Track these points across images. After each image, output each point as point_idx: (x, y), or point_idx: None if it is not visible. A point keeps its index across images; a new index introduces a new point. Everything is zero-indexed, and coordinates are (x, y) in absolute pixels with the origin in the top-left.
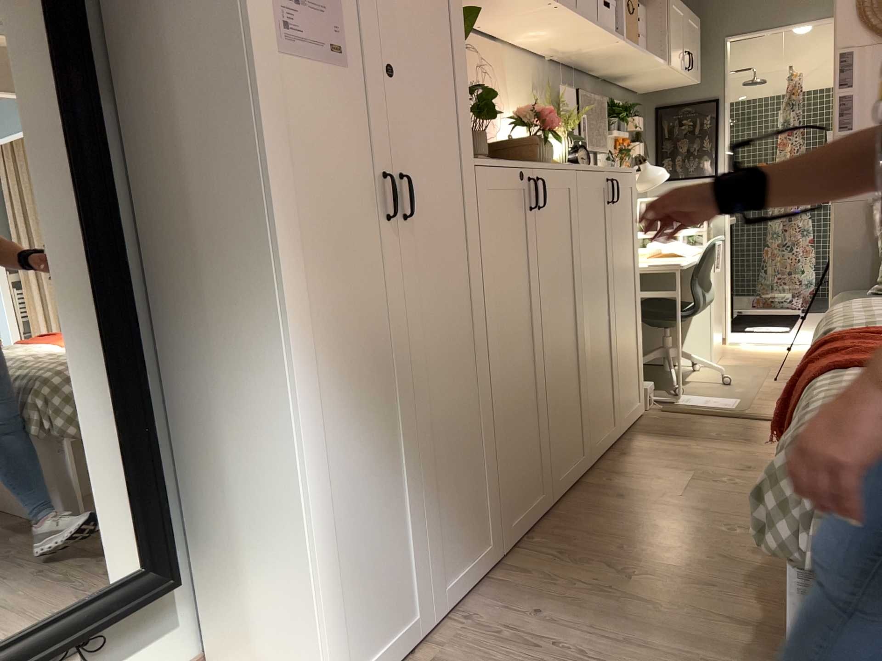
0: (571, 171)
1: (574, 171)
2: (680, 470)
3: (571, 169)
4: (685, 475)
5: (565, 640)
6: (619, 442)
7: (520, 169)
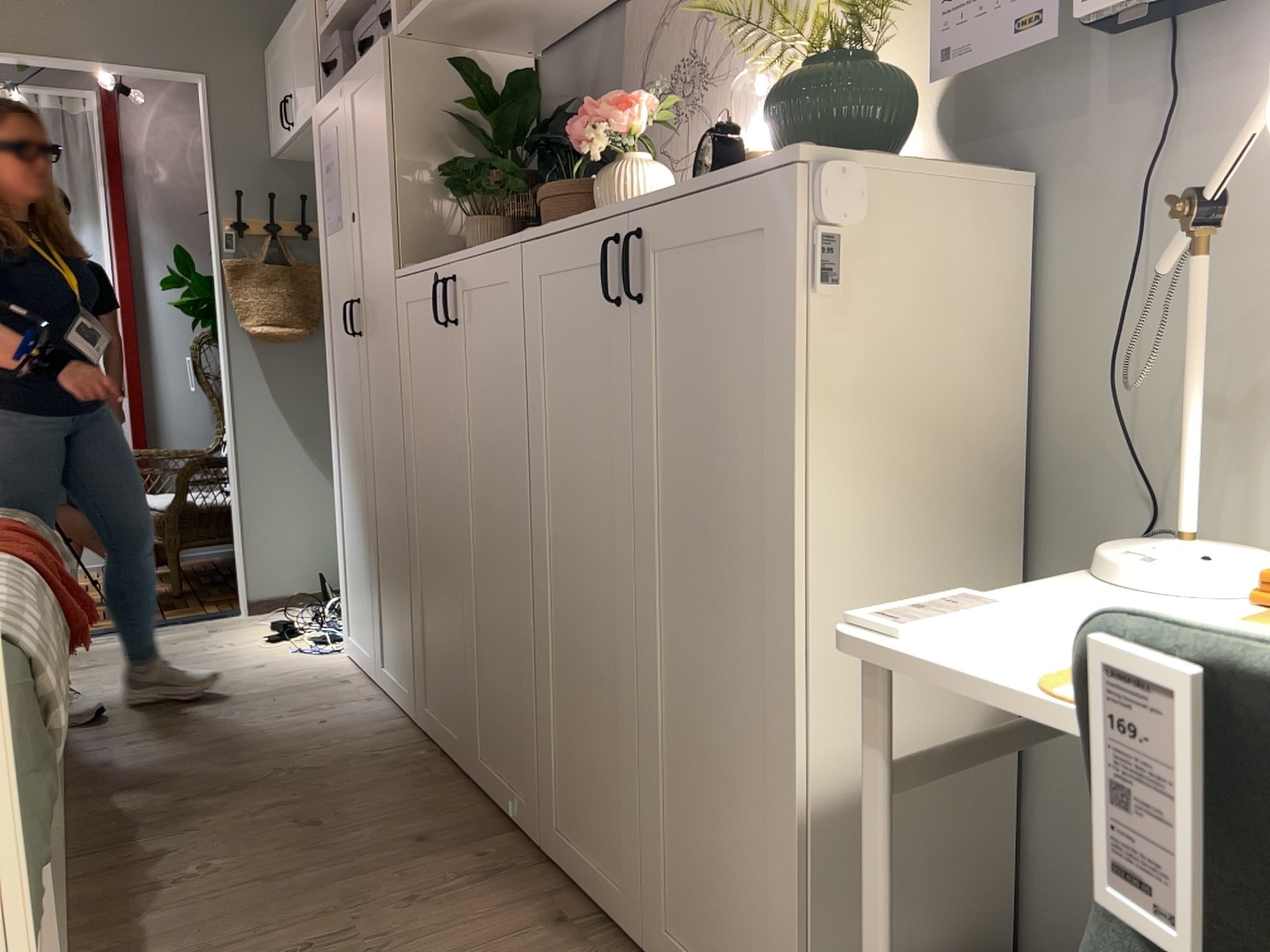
0: (508, 249)
1: (514, 248)
2: (401, 949)
3: (510, 246)
4: (379, 942)
5: (278, 726)
6: (622, 950)
7: (433, 271)
